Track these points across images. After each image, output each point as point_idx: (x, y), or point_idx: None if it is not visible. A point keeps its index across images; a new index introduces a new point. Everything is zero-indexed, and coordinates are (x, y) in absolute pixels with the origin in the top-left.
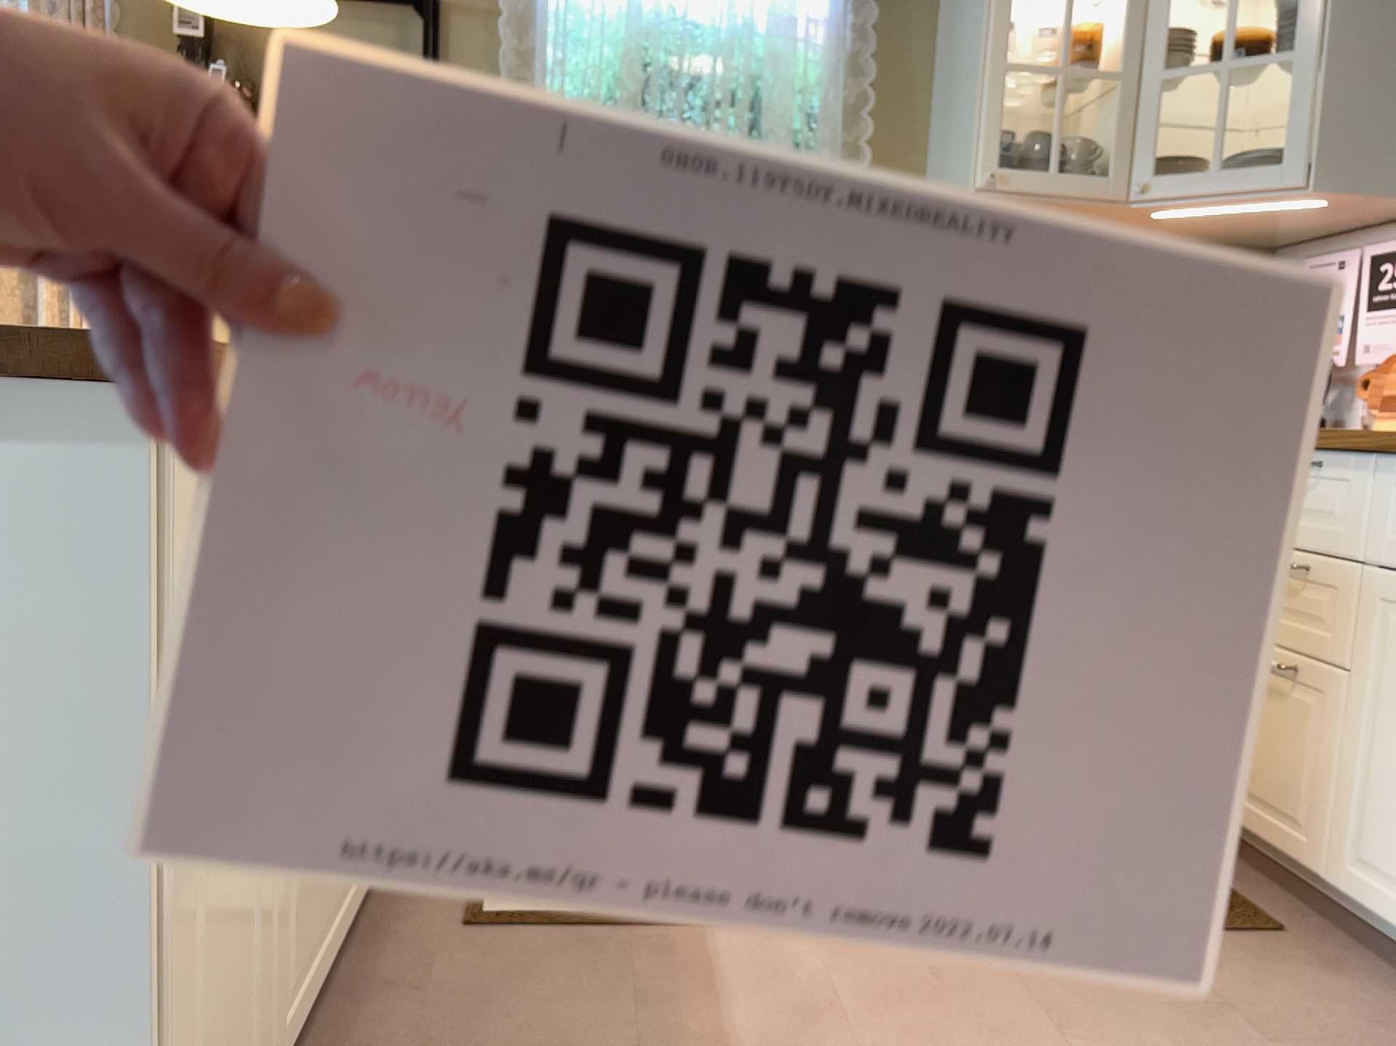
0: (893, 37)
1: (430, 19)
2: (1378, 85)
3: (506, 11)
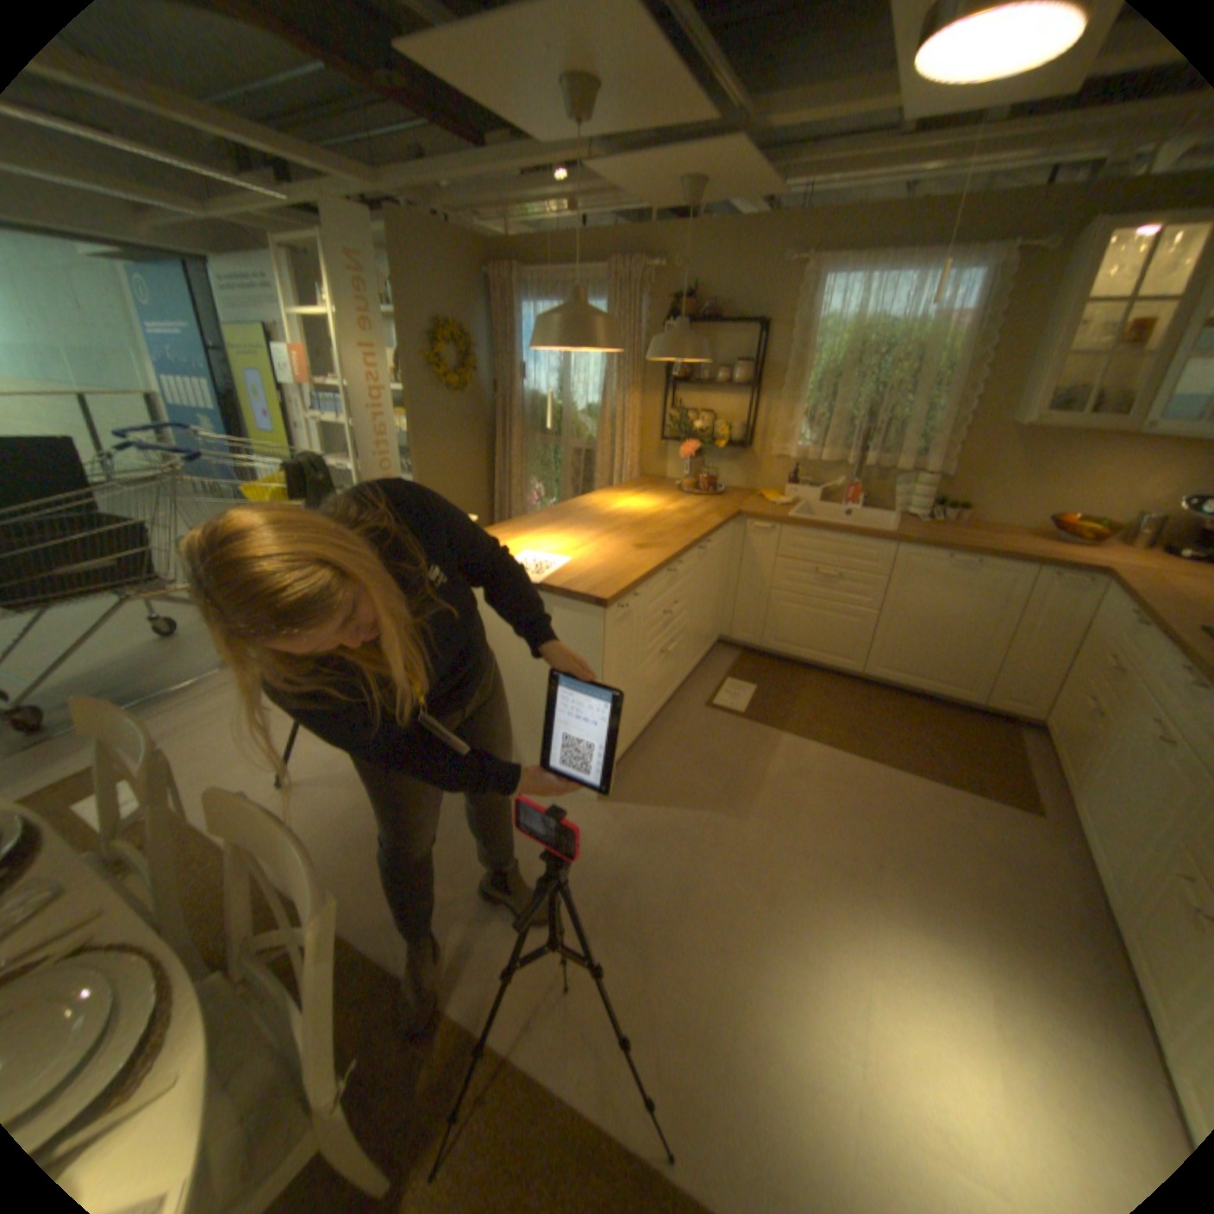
0: (1016, 316)
1: (759, 335)
2: None
3: (795, 325)
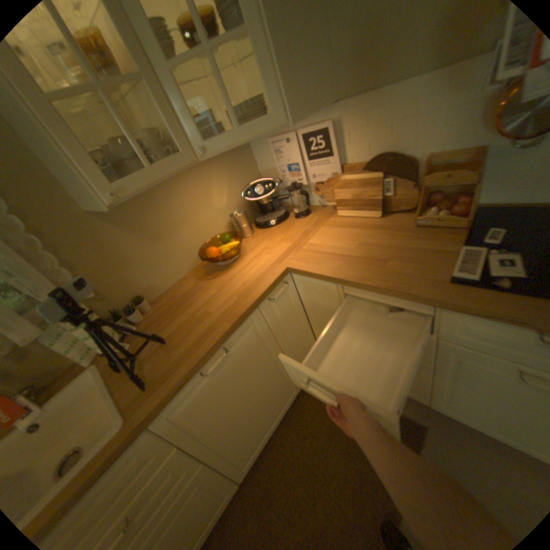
0: None
1: None
2: (292, 39)
3: None
